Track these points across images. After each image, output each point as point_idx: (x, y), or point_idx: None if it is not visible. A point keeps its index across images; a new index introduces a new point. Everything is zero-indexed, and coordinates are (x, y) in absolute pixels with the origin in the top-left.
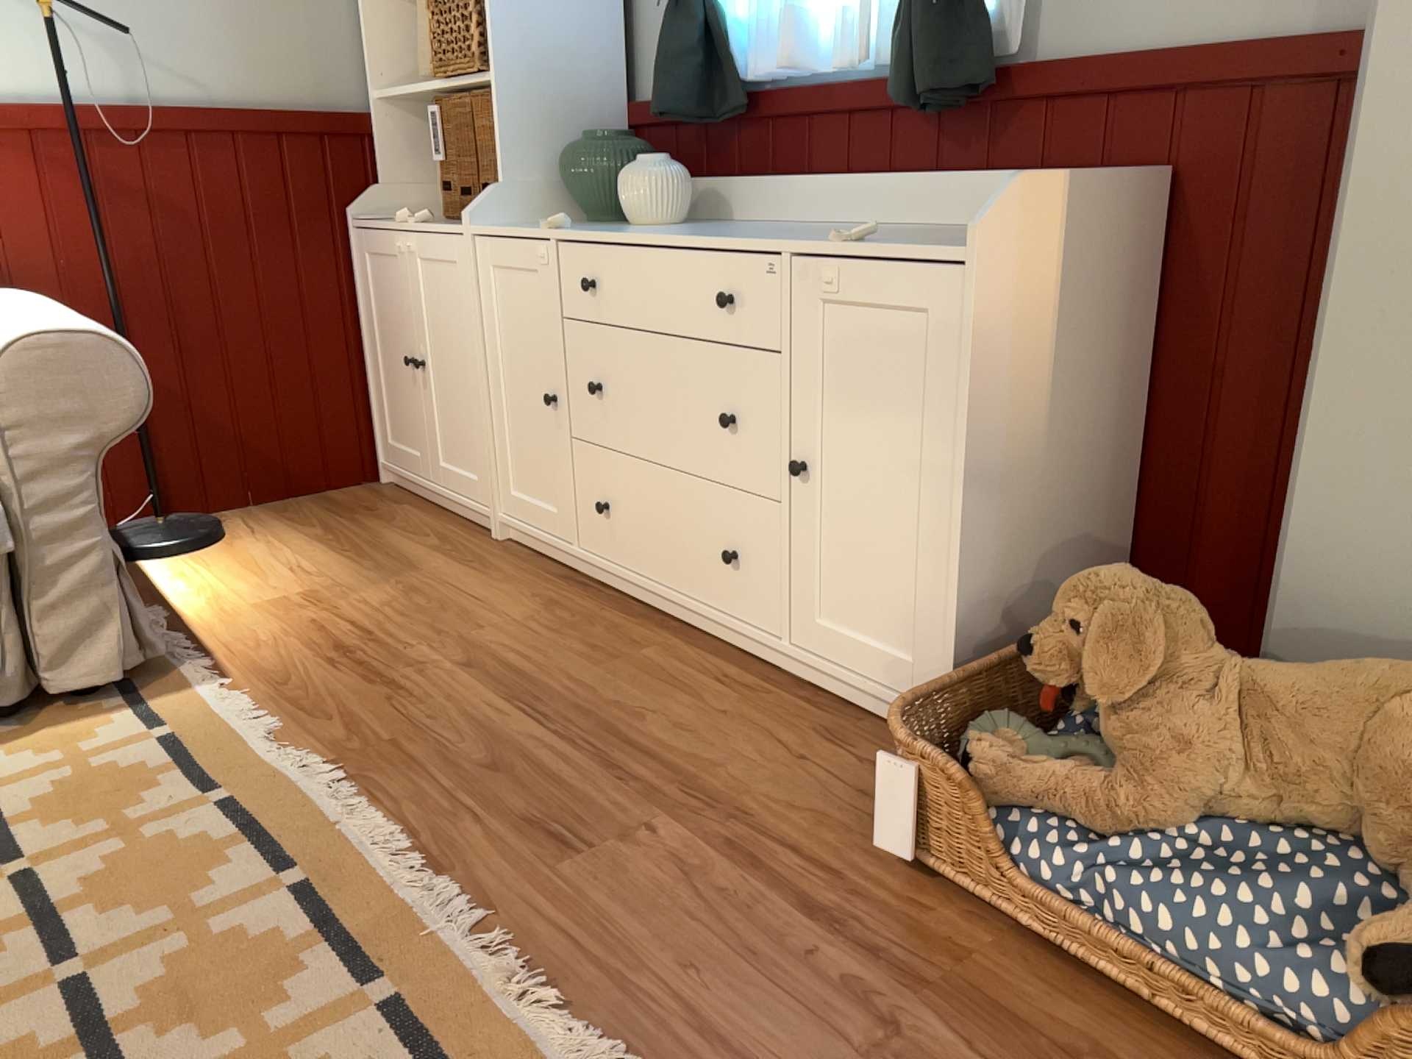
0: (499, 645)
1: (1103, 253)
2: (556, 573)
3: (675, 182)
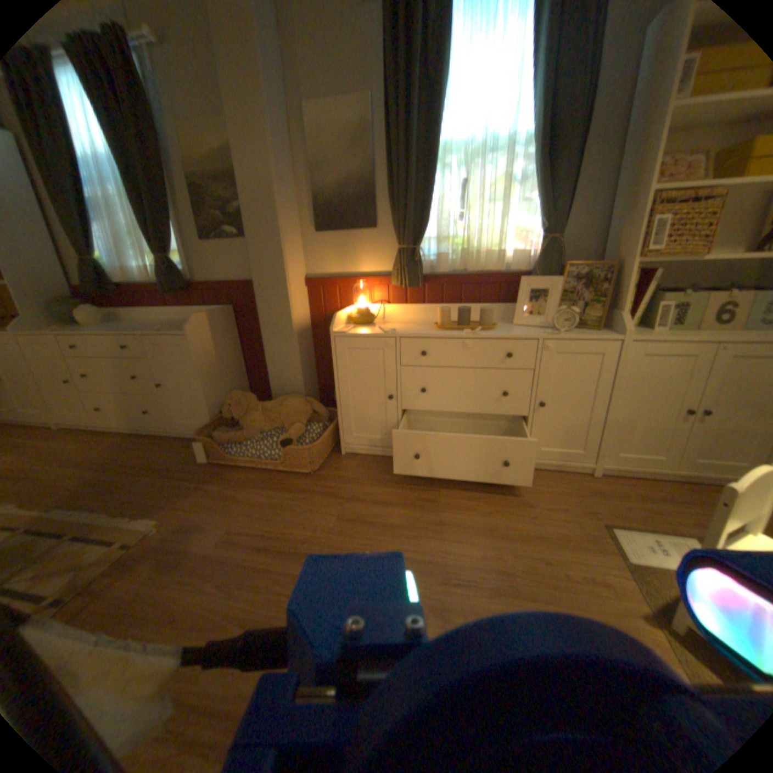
0: (70, 458)
1: (221, 325)
2: (84, 433)
3: (96, 312)
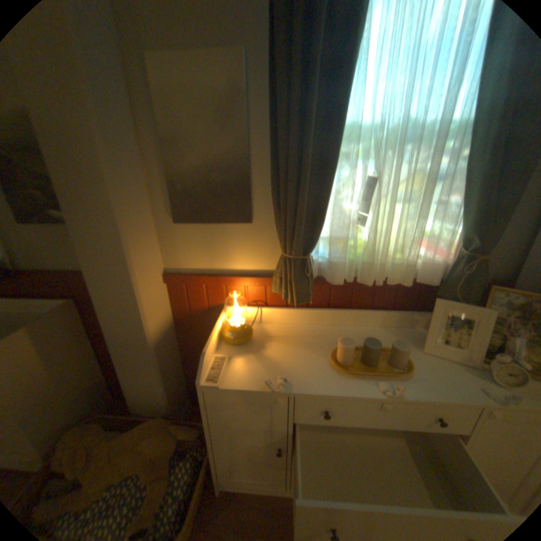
0: None
1: (54, 332)
2: None
3: None
